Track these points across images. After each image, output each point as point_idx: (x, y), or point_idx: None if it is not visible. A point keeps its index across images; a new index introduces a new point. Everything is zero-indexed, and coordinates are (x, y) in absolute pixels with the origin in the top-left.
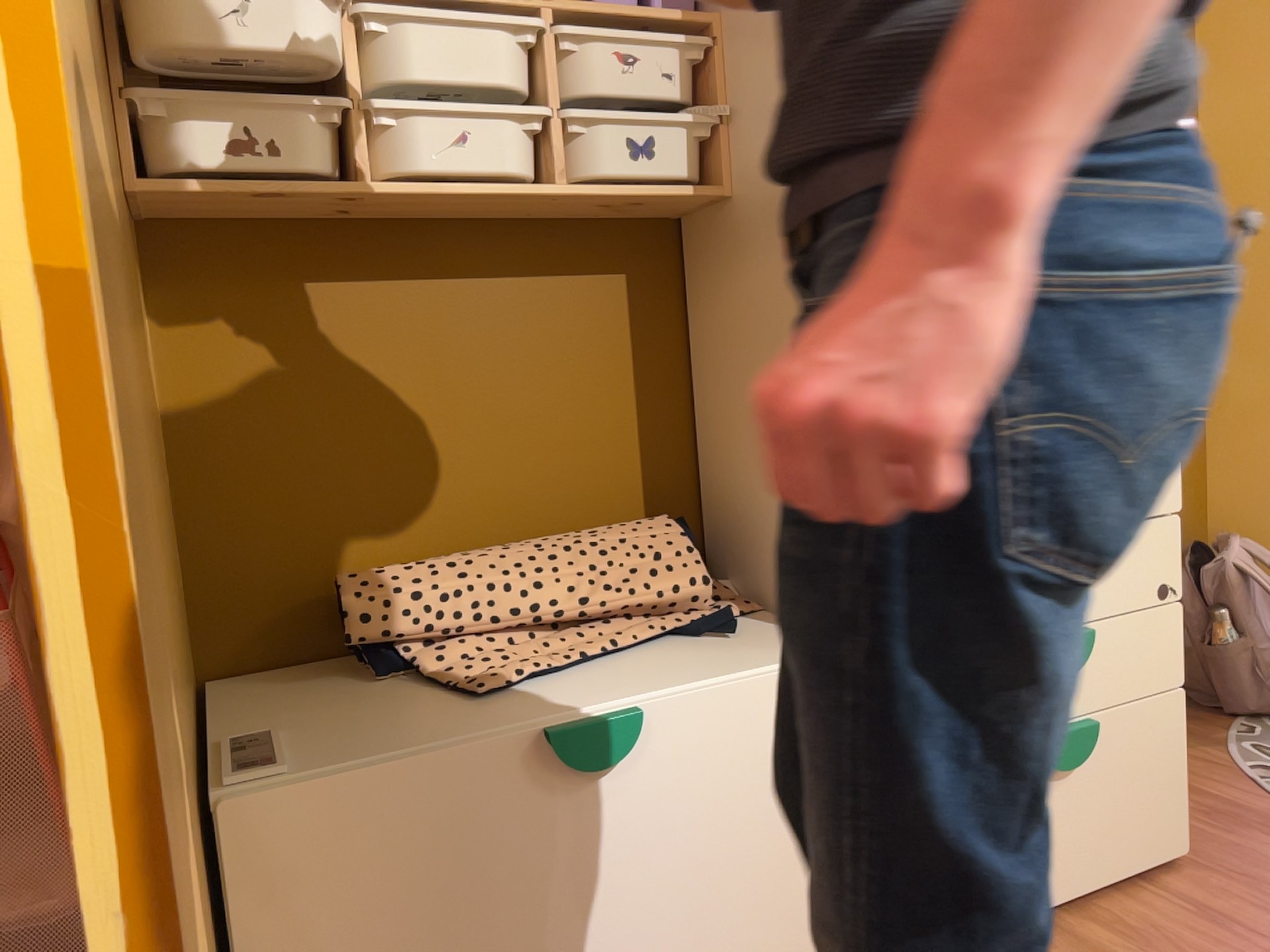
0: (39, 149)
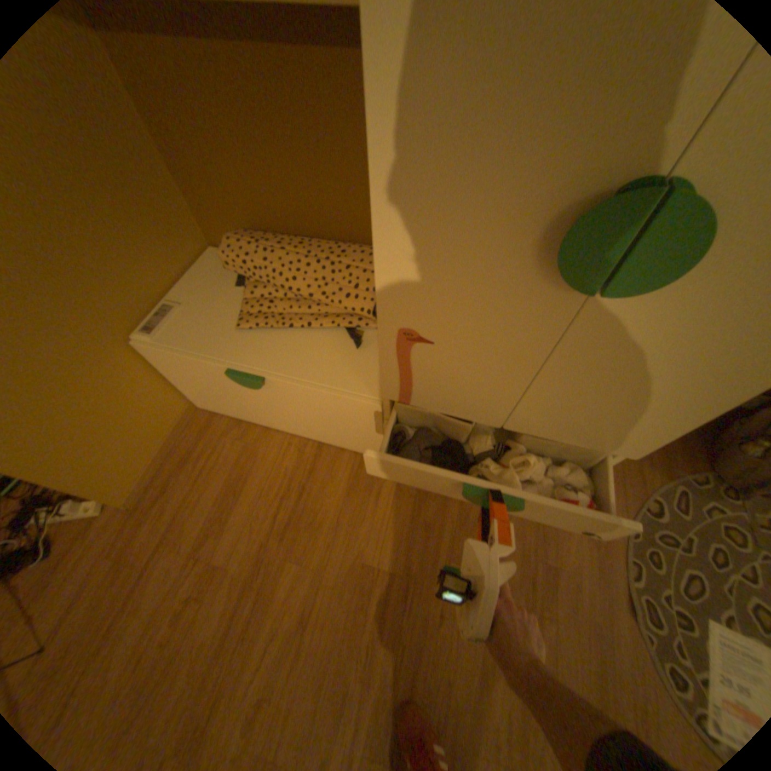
0: None
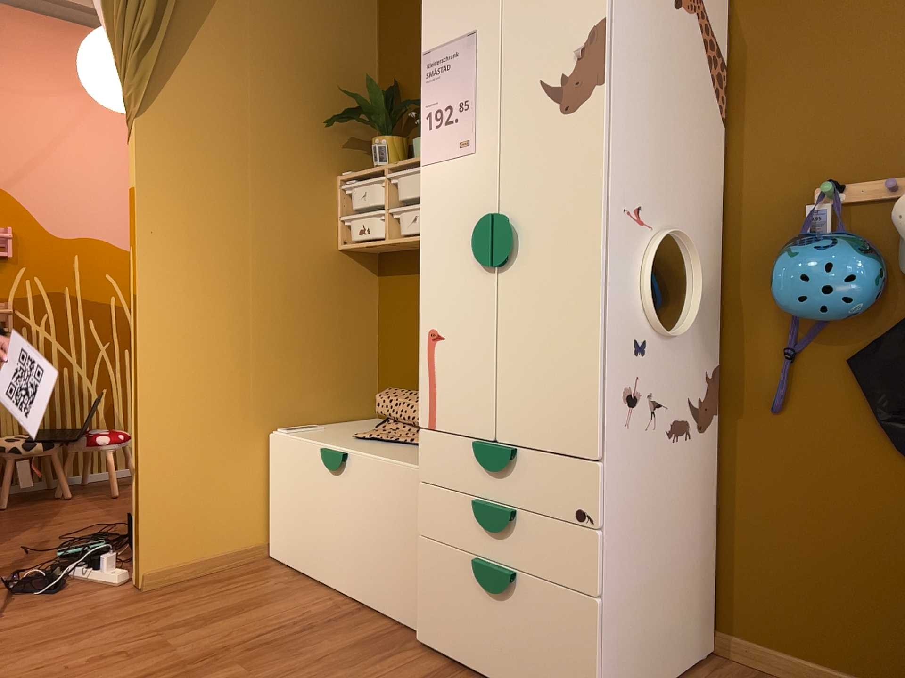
0: (139, 269)
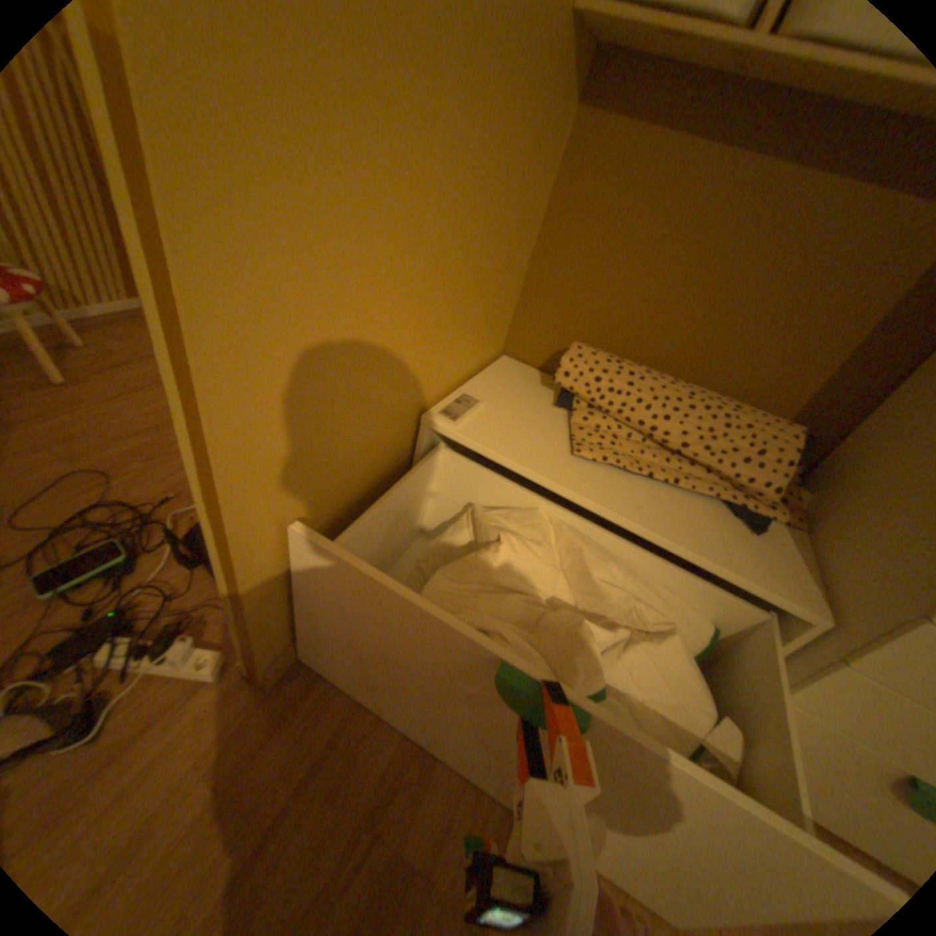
0: None
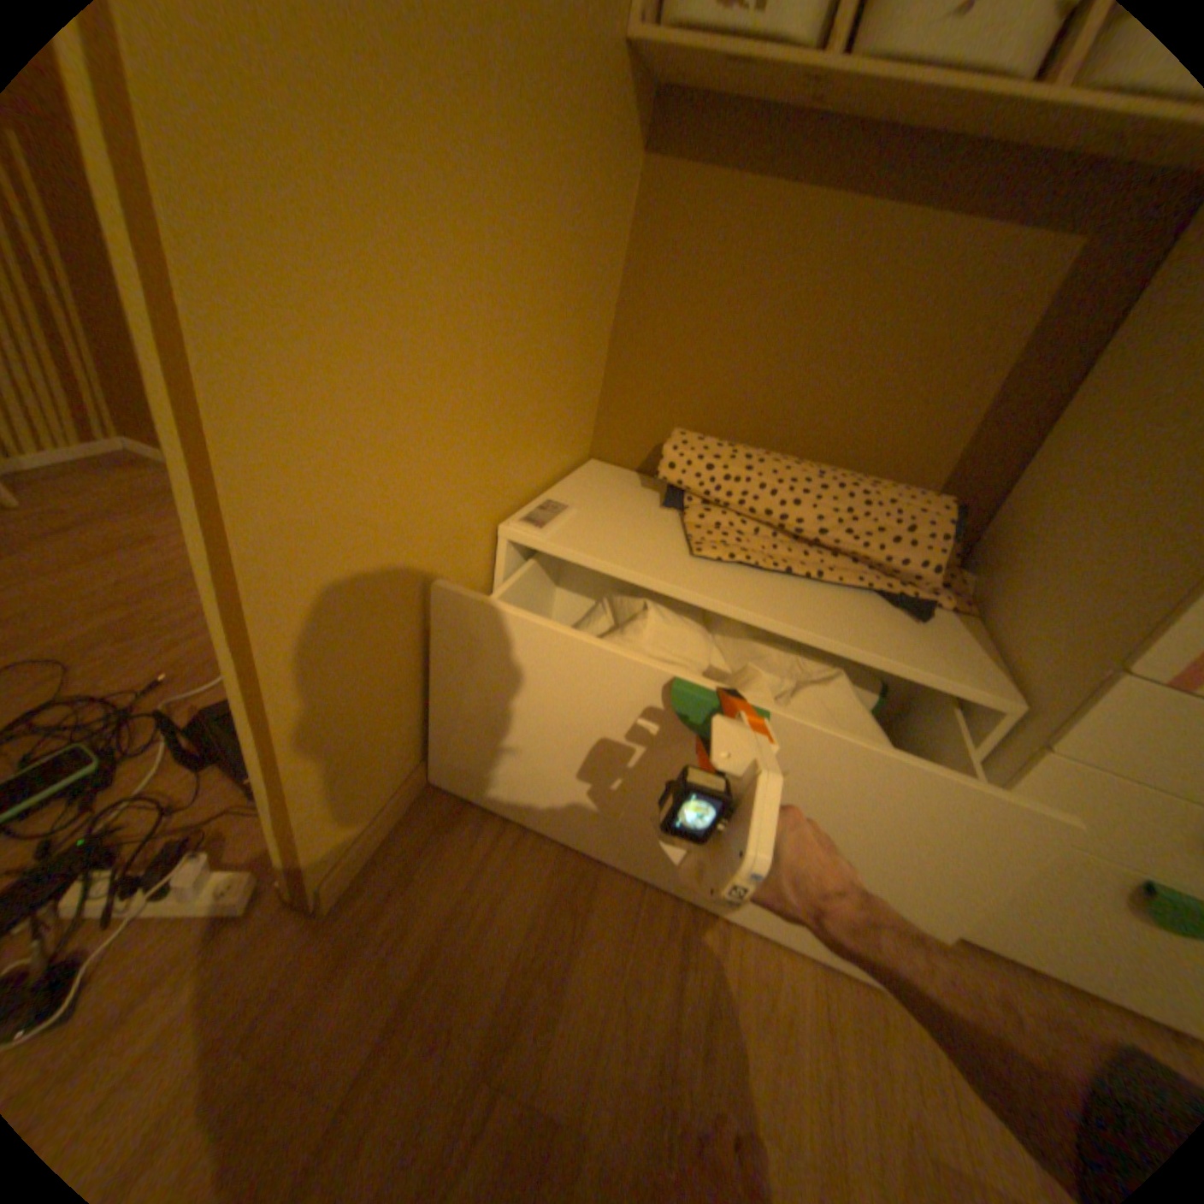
0: None
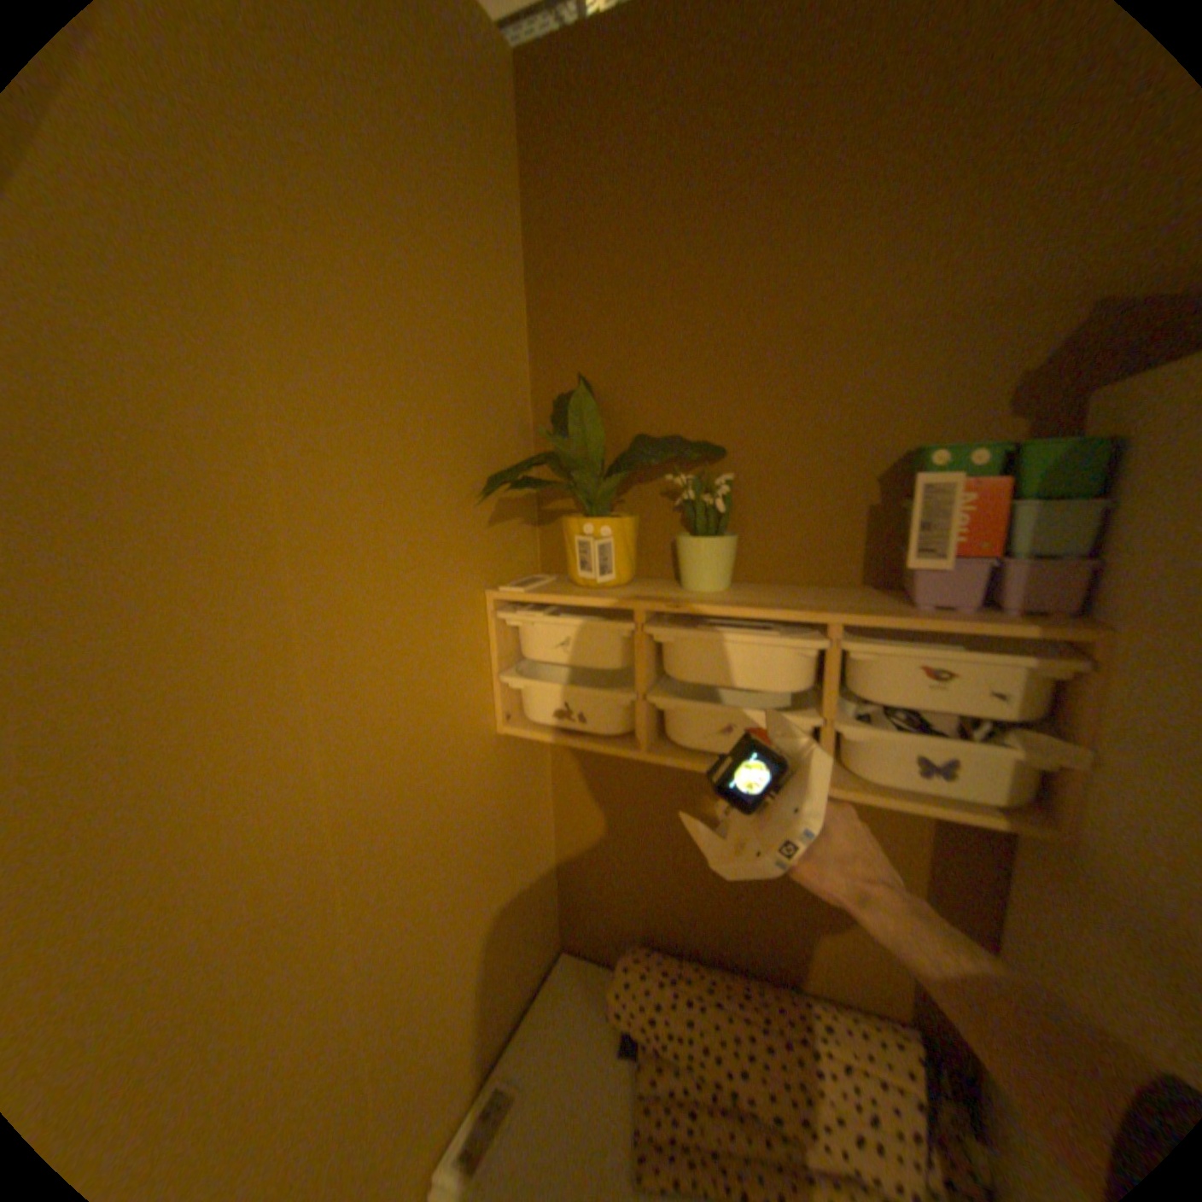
0: None
